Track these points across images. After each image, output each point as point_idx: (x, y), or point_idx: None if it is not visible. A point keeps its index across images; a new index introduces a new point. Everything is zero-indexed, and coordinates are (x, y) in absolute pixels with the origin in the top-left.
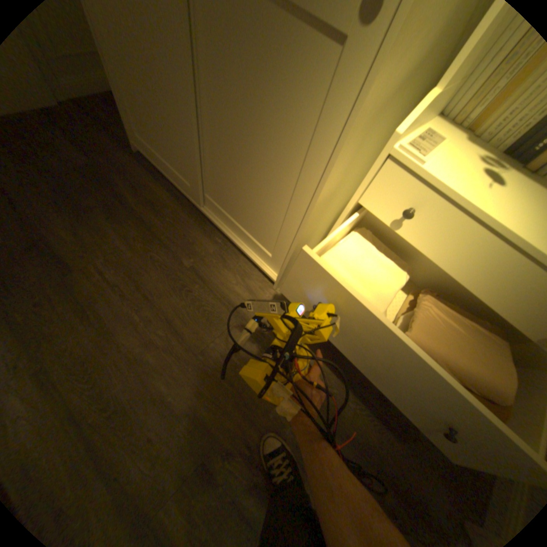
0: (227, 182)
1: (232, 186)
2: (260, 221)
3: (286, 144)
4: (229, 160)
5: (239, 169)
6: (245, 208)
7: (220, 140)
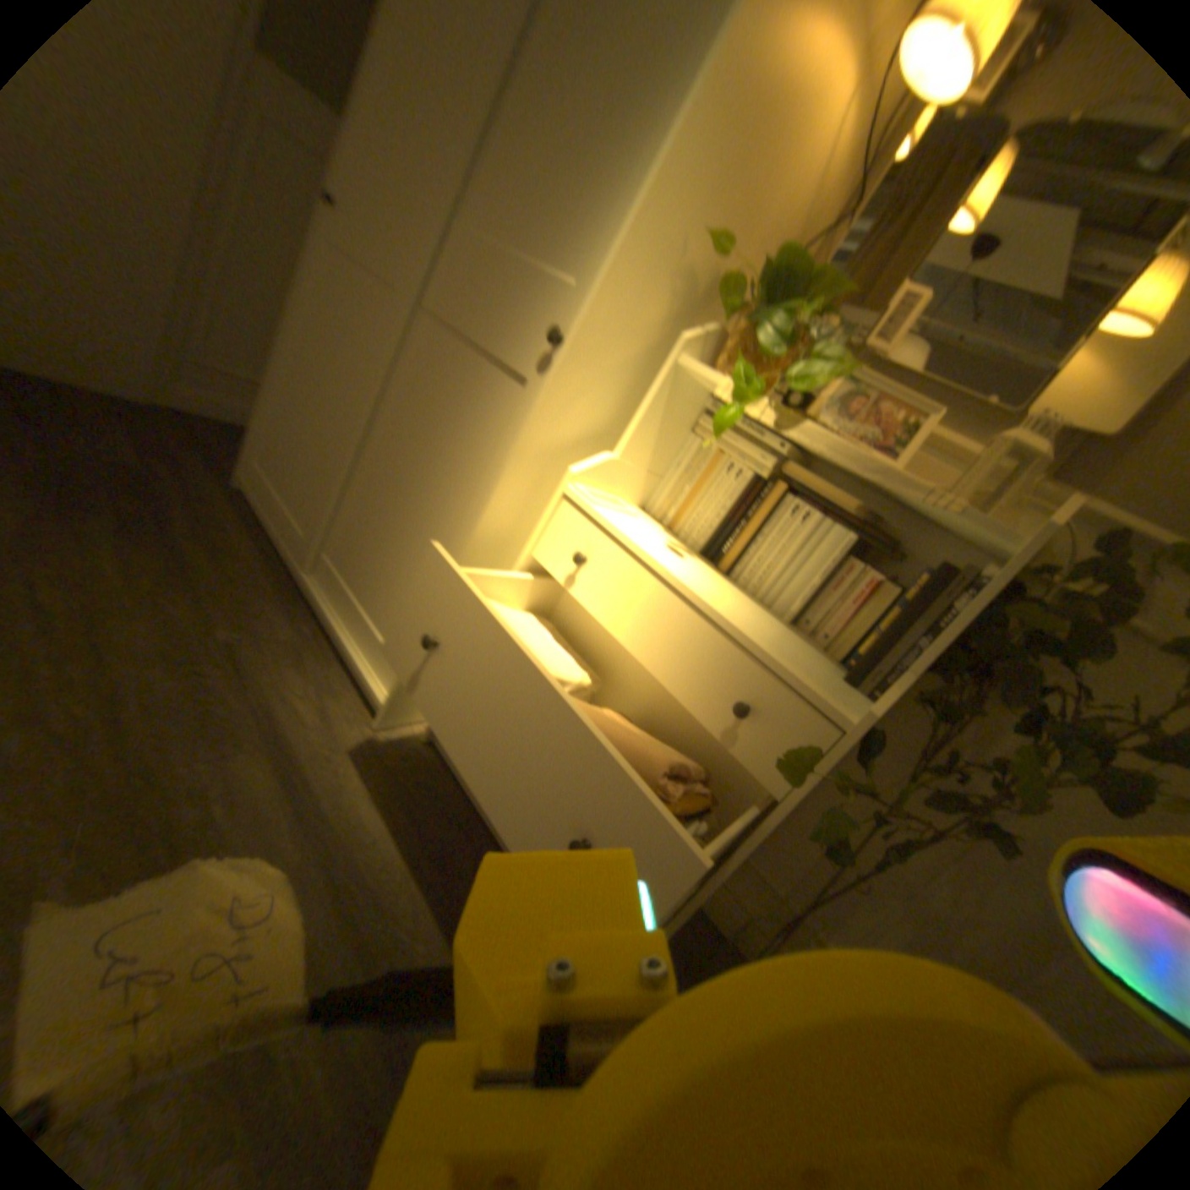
0: (370, 531)
1: (374, 536)
2: (397, 591)
3: (461, 474)
4: (384, 499)
5: (394, 510)
6: (381, 570)
7: (383, 473)
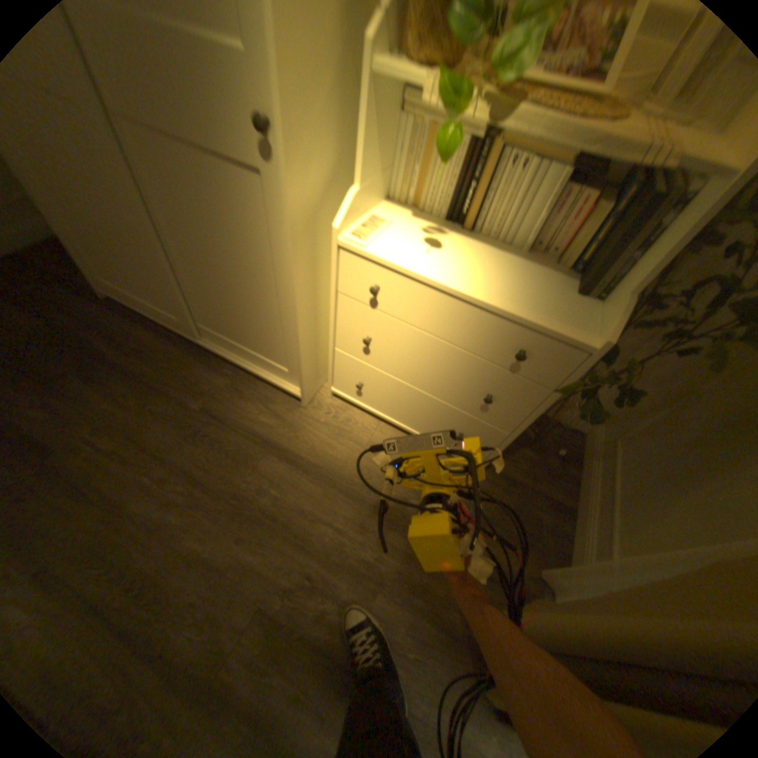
0: (214, 303)
1: (220, 306)
2: (261, 336)
3: (252, 254)
4: (207, 281)
5: (220, 288)
6: (241, 326)
7: (191, 263)
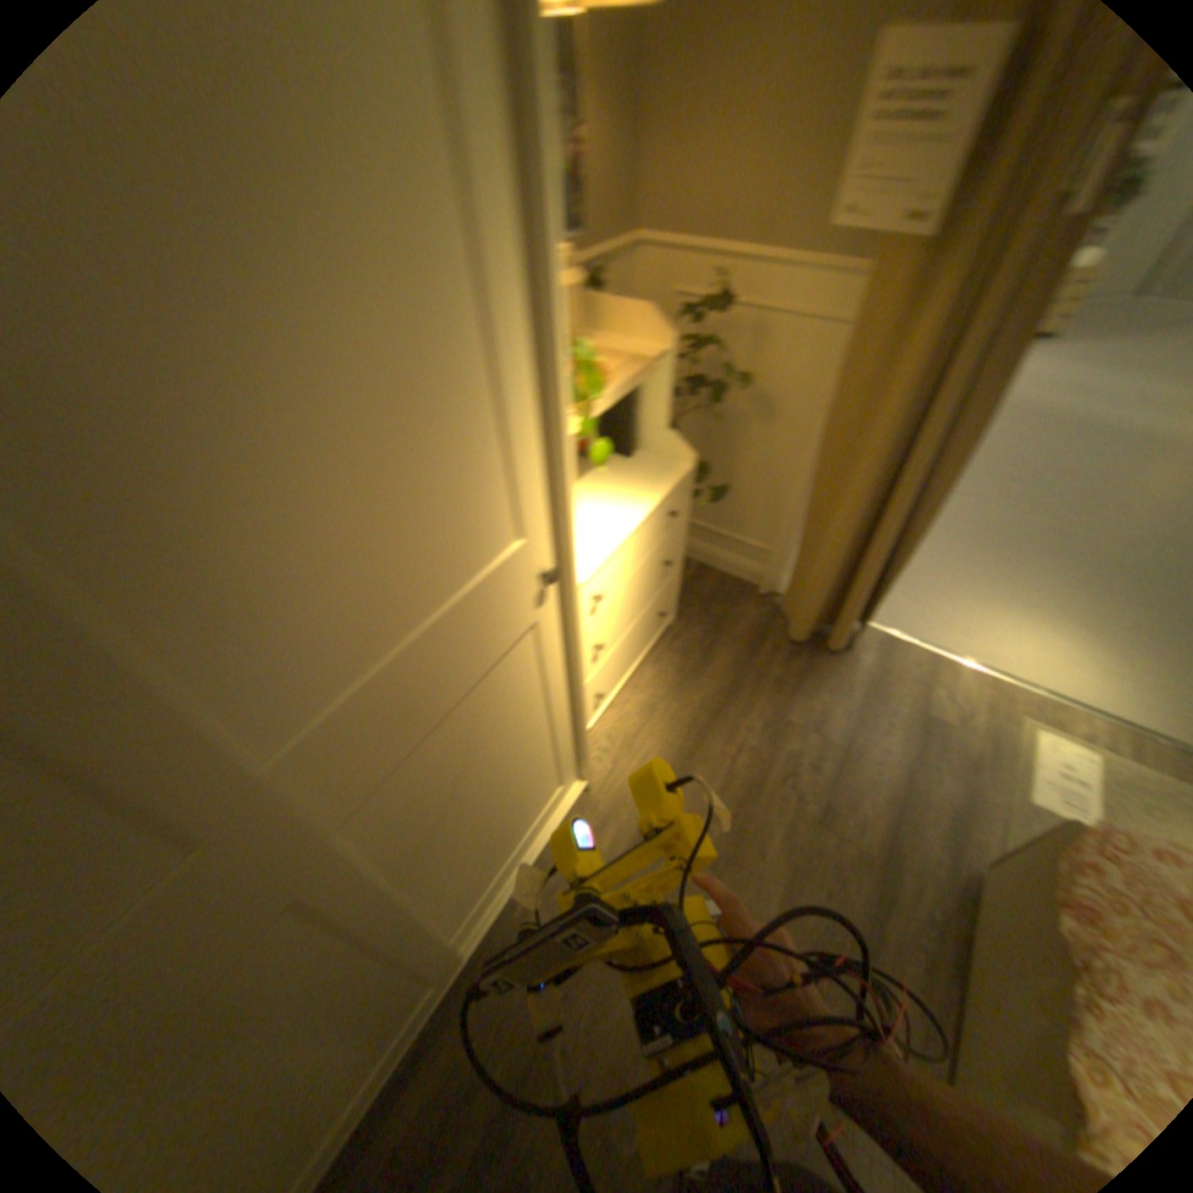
0: (477, 860)
1: (484, 850)
2: (533, 797)
3: (525, 717)
4: (469, 844)
5: (486, 821)
6: (510, 827)
7: (448, 855)
